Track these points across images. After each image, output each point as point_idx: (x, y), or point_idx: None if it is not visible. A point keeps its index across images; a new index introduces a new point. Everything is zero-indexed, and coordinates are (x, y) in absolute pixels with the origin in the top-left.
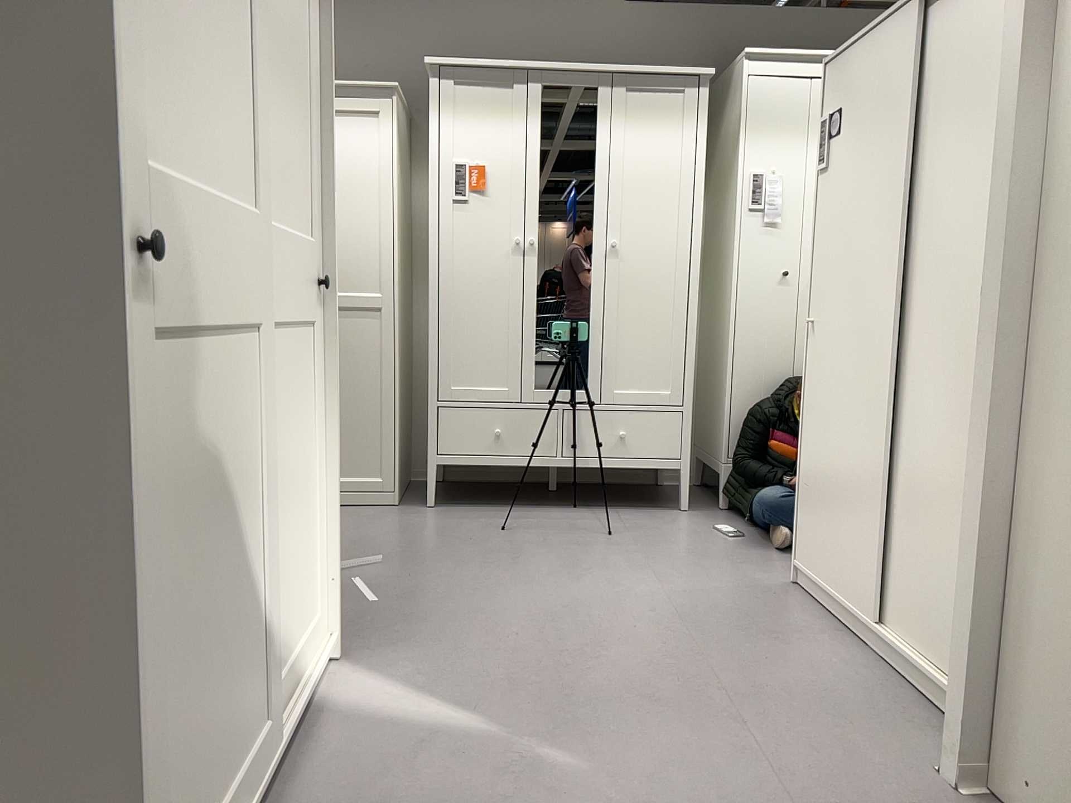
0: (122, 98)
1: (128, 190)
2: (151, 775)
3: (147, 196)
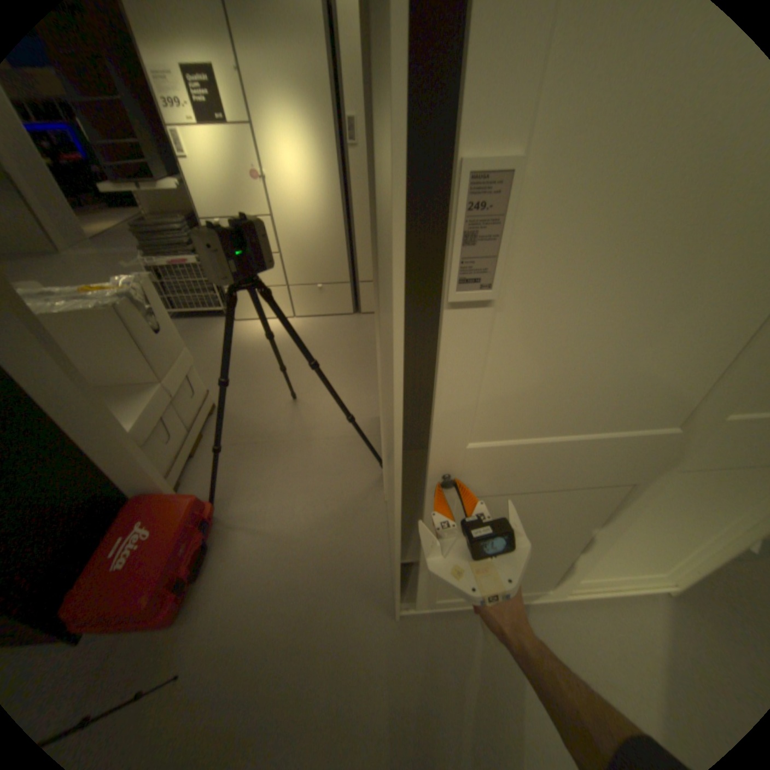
0: (441, 424)
1: (437, 458)
2: (424, 585)
3: (459, 457)
